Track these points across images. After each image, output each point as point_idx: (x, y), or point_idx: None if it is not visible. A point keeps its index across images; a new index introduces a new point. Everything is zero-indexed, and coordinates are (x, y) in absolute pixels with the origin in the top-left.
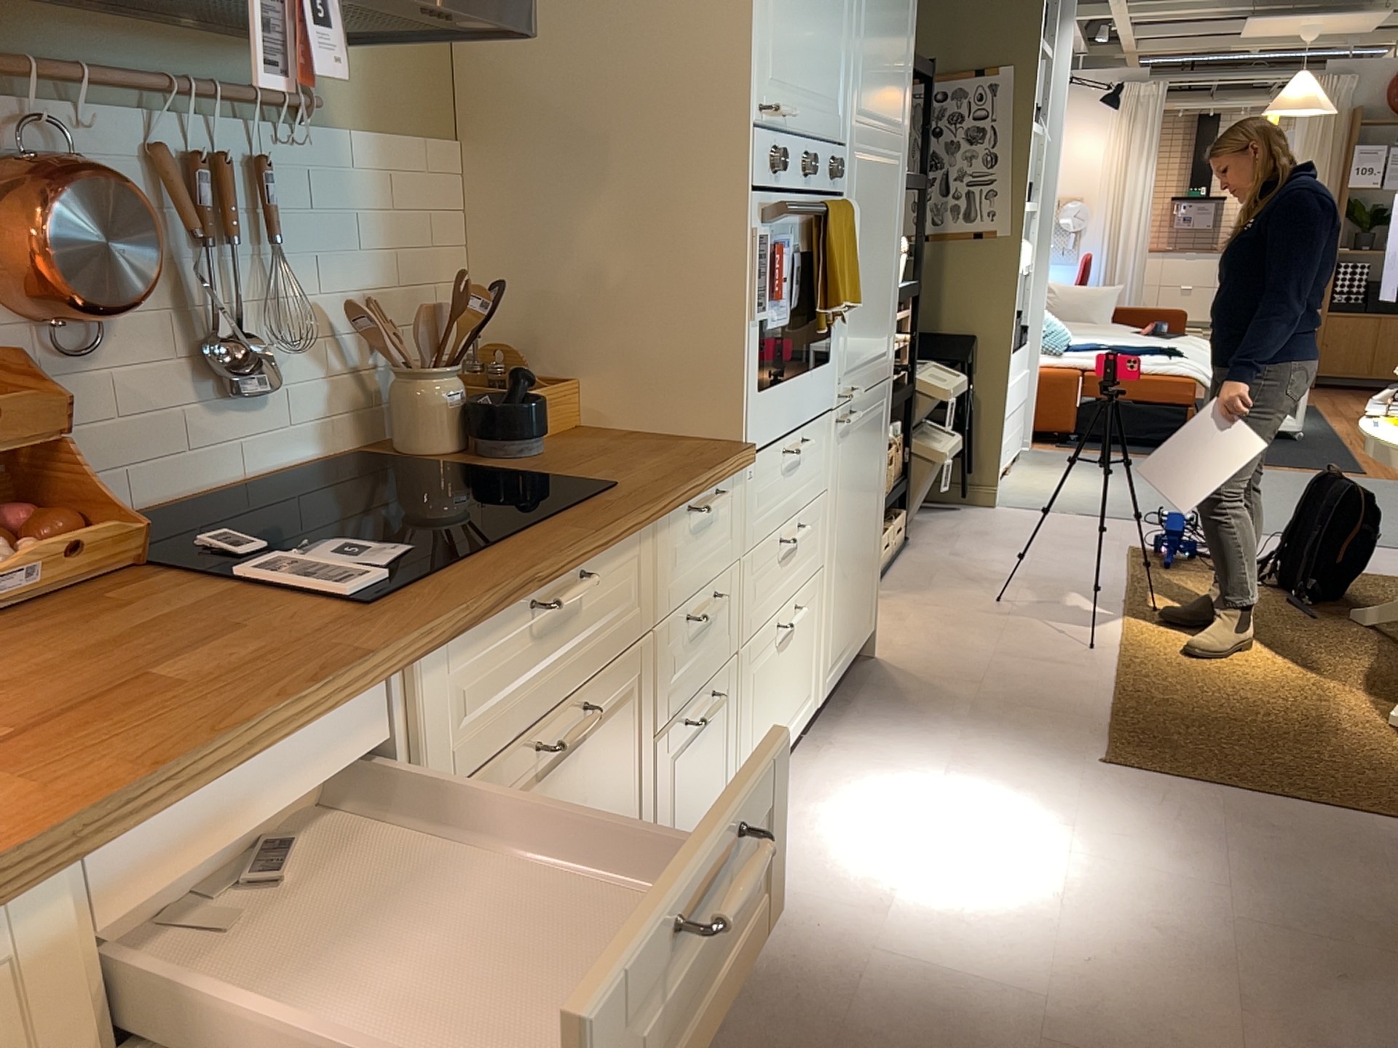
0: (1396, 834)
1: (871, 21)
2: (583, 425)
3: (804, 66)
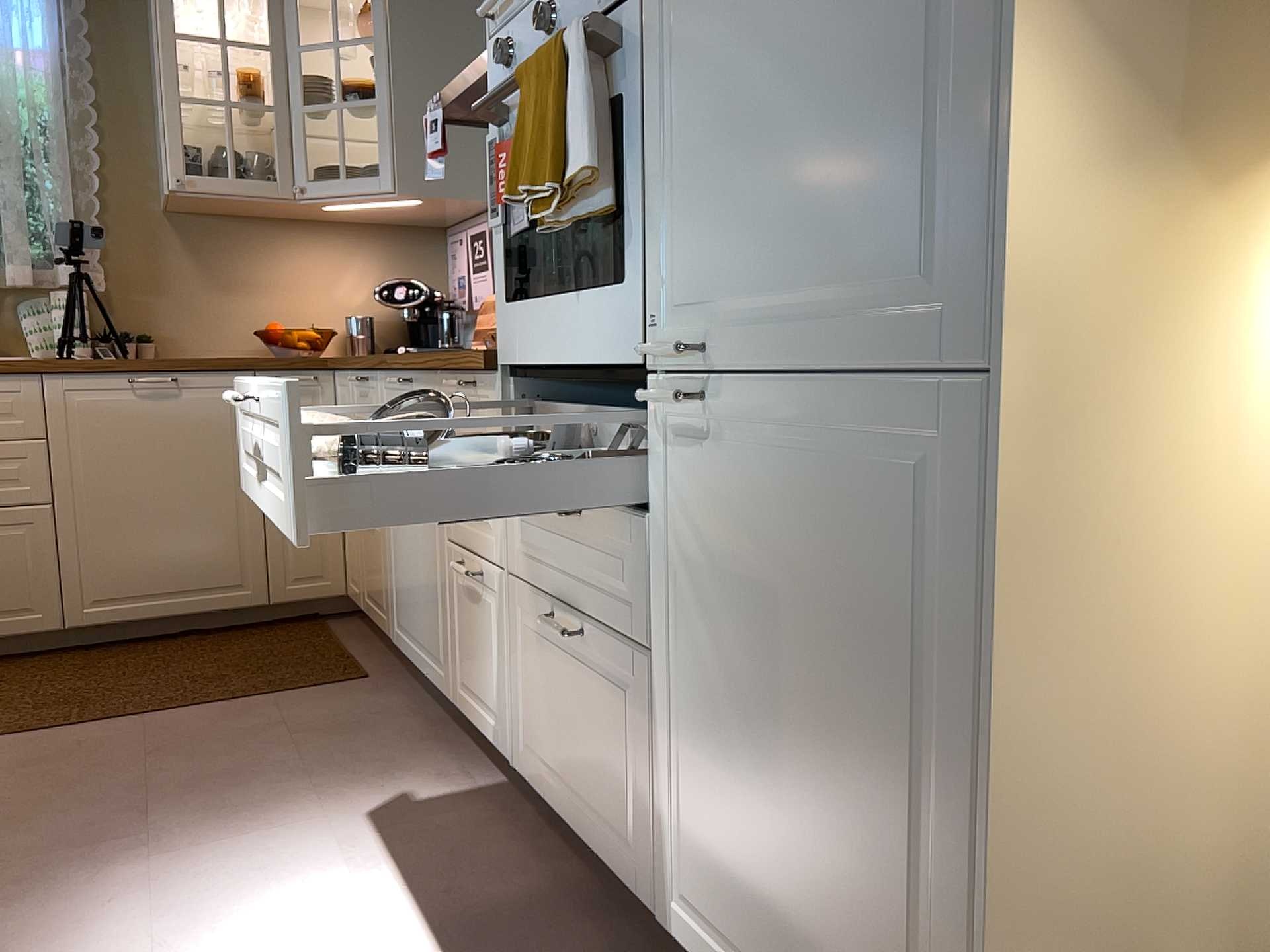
0: None
1: None
2: None
3: None
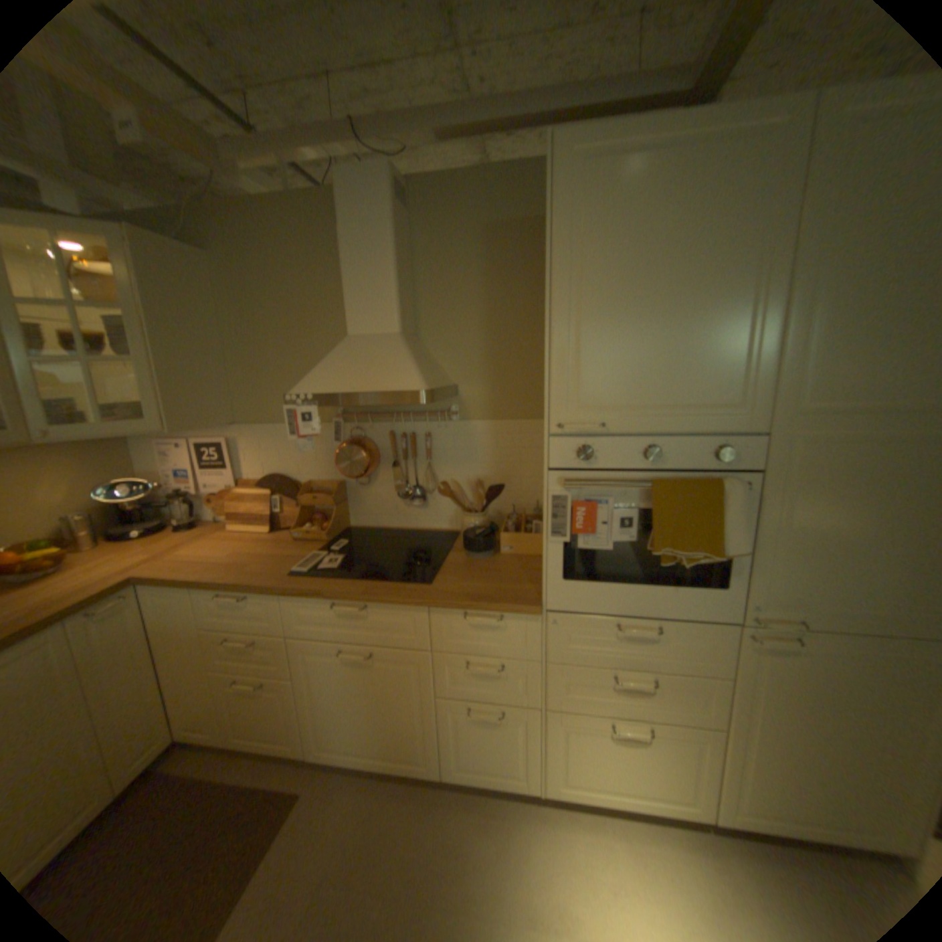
0: None
1: (840, 322)
2: (541, 557)
3: (640, 388)
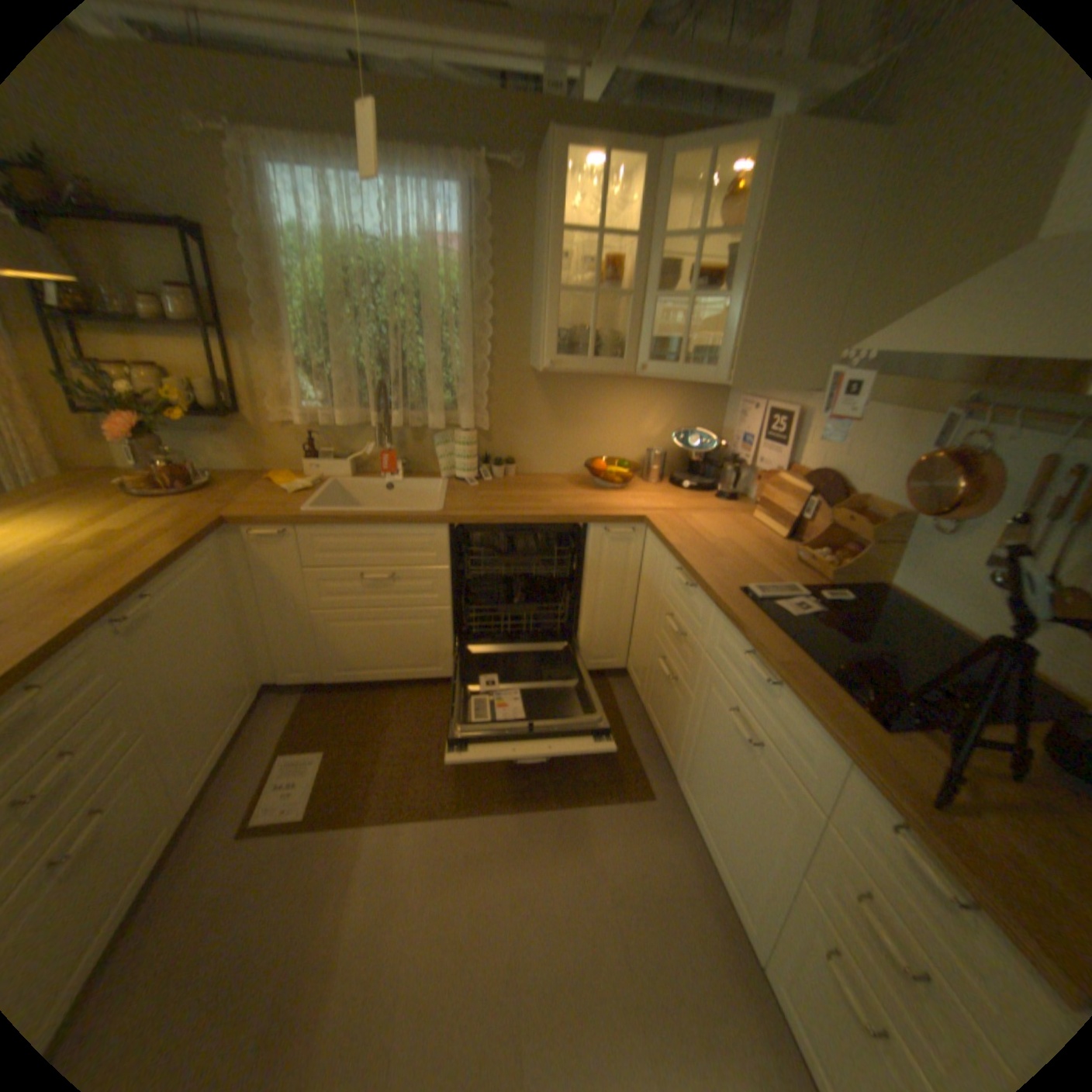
0: None
1: None
2: None
3: None
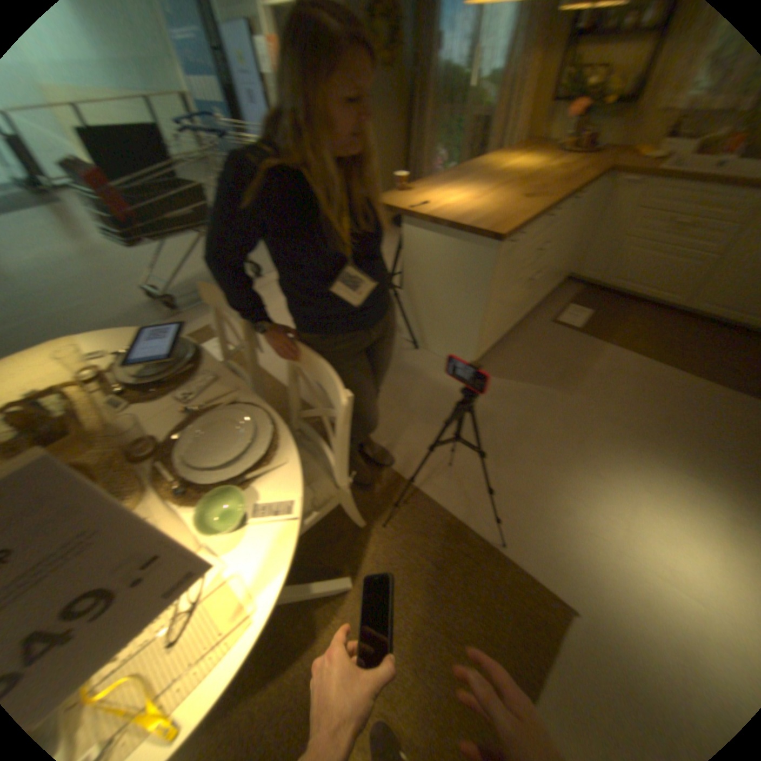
0: (449, 497)
1: None
2: None
3: None
